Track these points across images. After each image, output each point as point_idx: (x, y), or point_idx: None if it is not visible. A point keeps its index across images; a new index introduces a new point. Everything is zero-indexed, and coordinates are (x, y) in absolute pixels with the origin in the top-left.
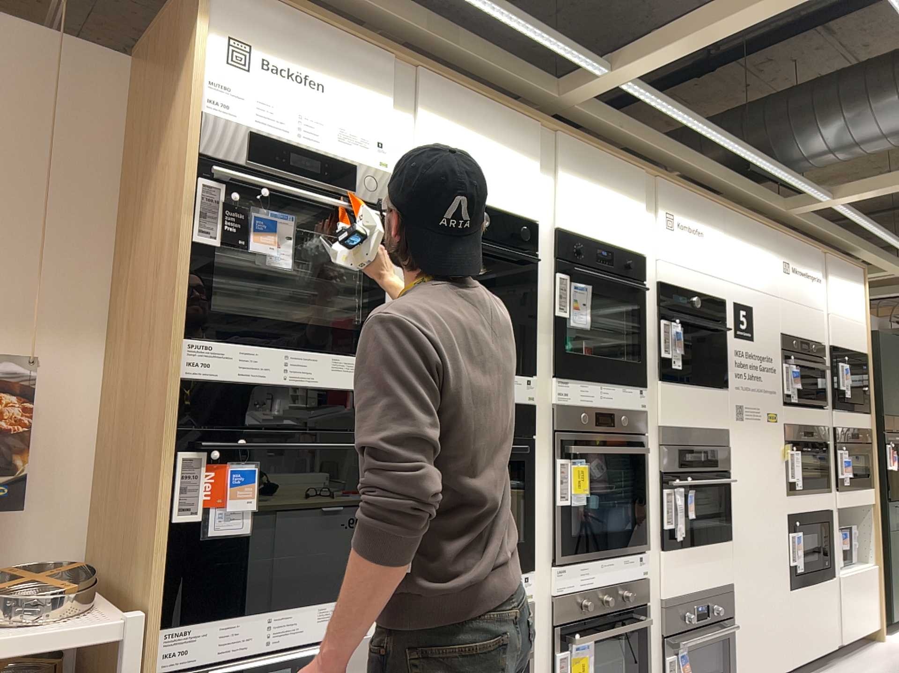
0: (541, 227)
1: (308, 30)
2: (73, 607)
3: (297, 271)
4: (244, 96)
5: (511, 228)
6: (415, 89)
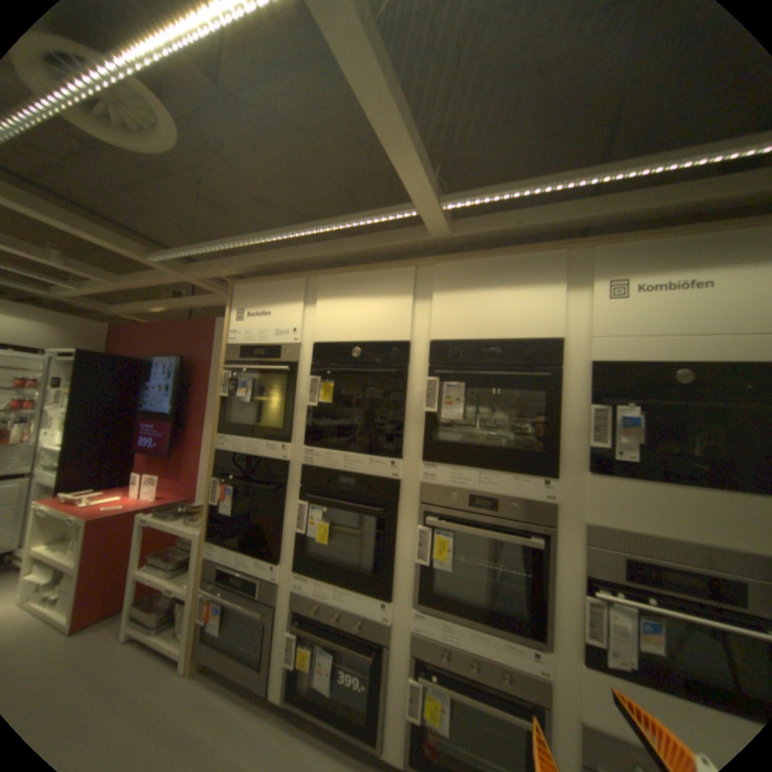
0: (420, 340)
1: (261, 285)
2: (186, 528)
3: (250, 402)
4: (236, 329)
5: (386, 349)
6: (317, 284)
